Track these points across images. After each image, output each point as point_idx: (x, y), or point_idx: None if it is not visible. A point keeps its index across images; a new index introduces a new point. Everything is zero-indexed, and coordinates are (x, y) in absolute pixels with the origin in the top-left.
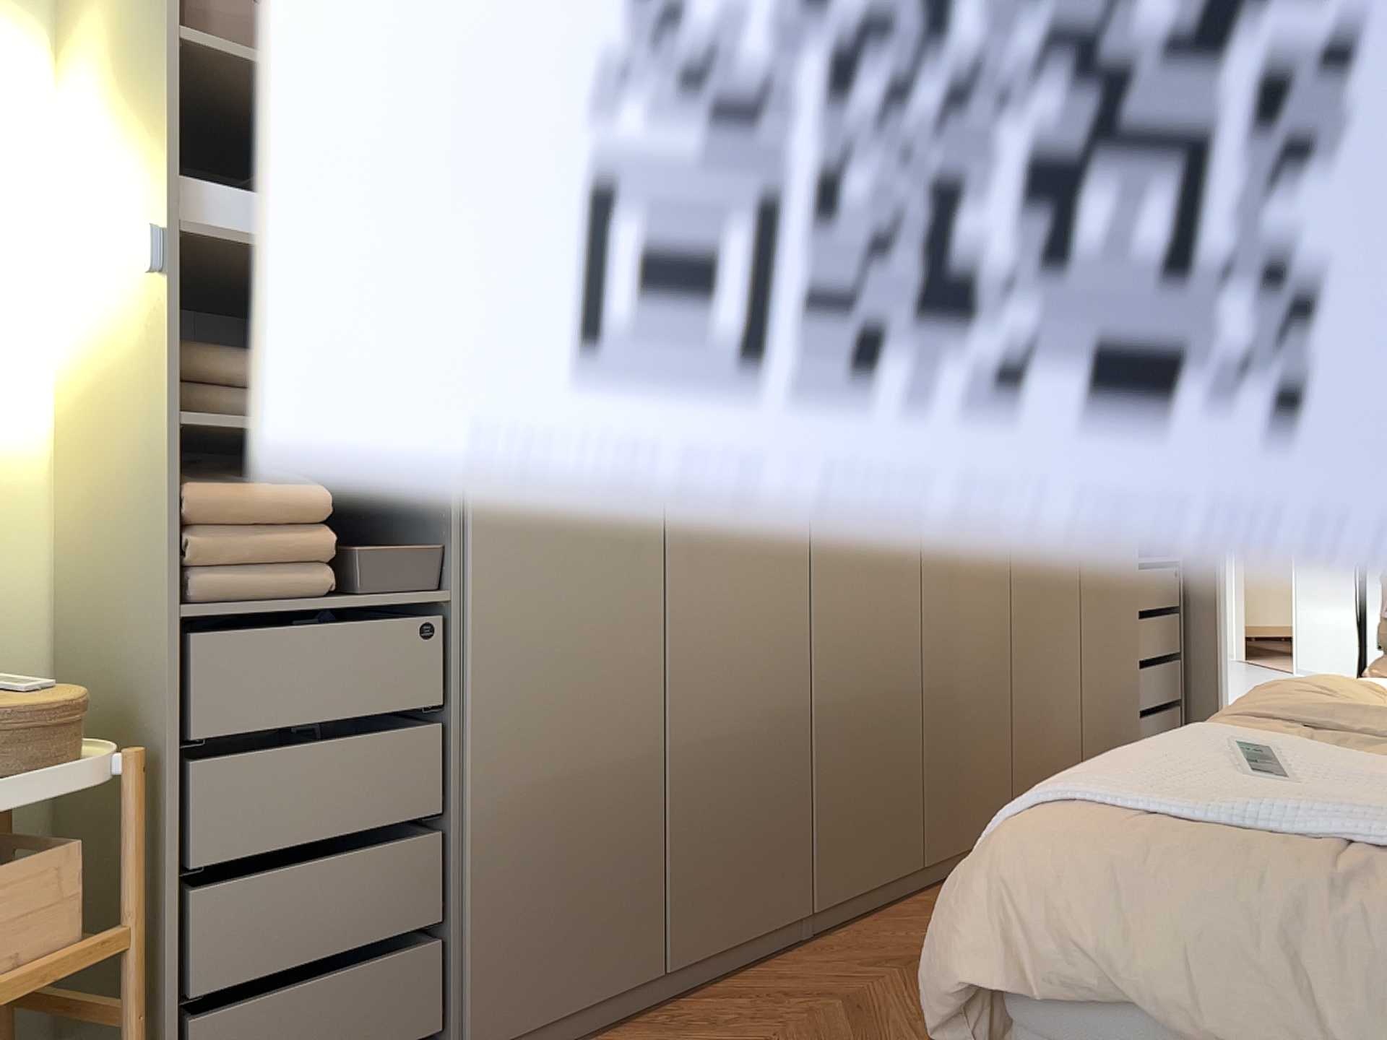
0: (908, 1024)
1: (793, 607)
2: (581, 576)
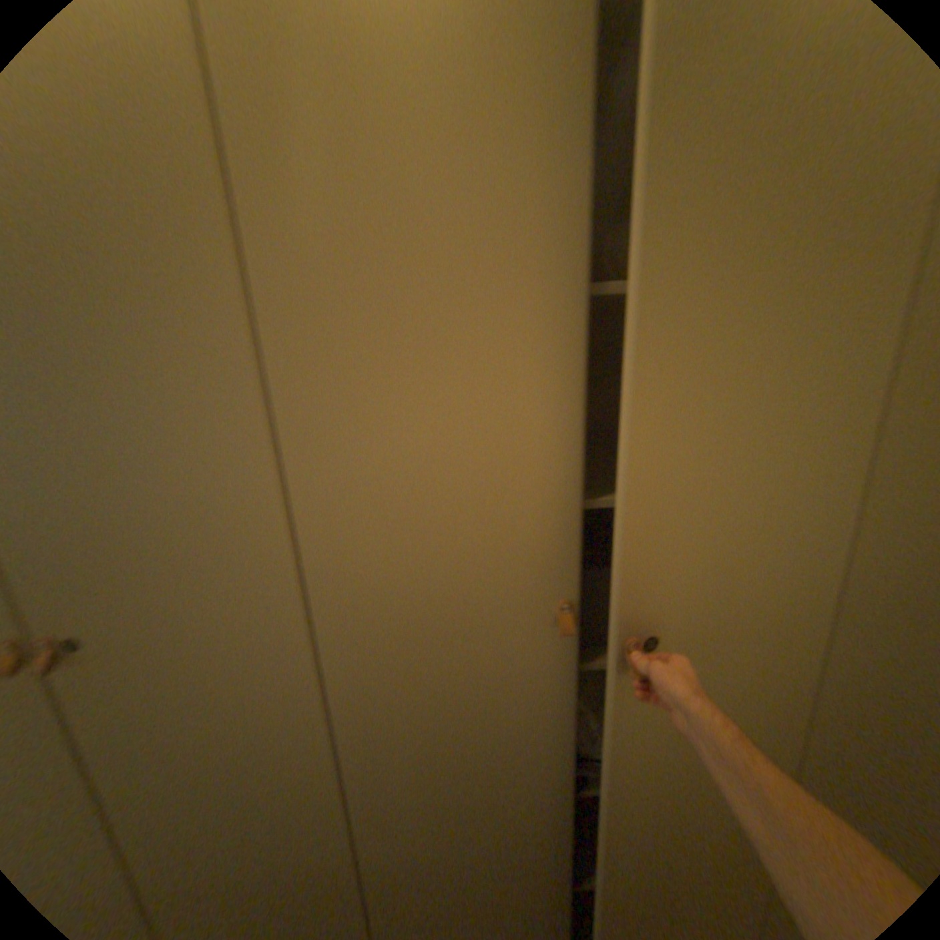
0: None
1: (300, 789)
2: None
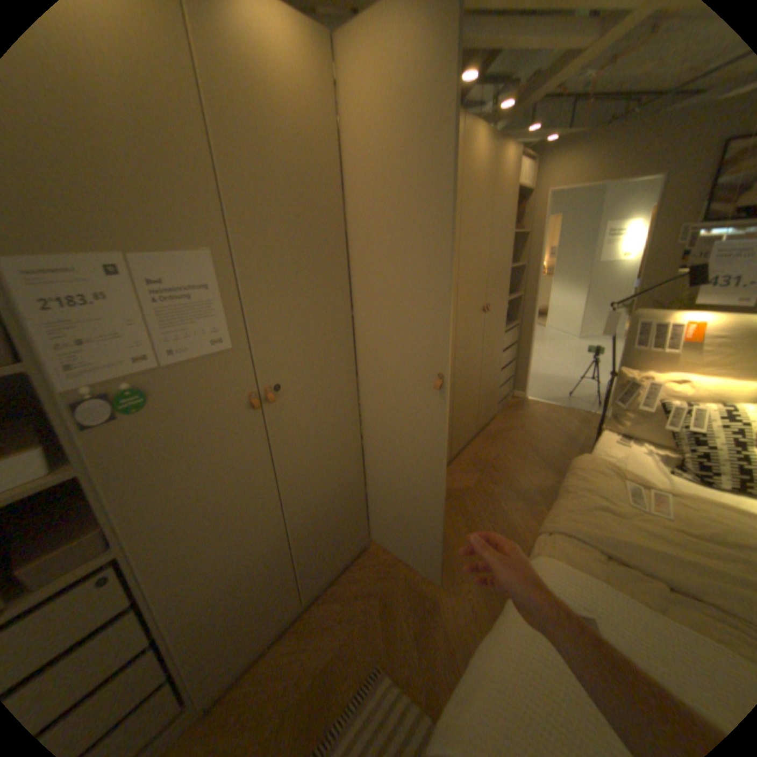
0: (404, 615)
1: (349, 435)
2: (215, 492)
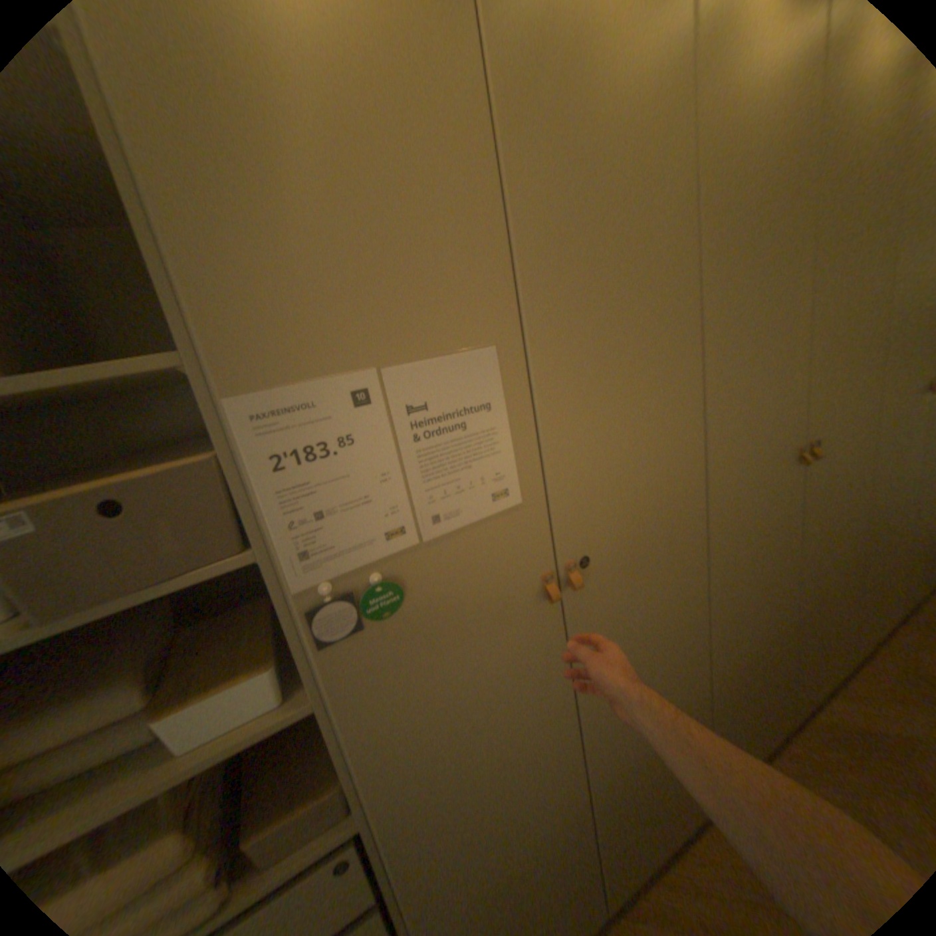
0: None
1: (691, 634)
2: (490, 735)
